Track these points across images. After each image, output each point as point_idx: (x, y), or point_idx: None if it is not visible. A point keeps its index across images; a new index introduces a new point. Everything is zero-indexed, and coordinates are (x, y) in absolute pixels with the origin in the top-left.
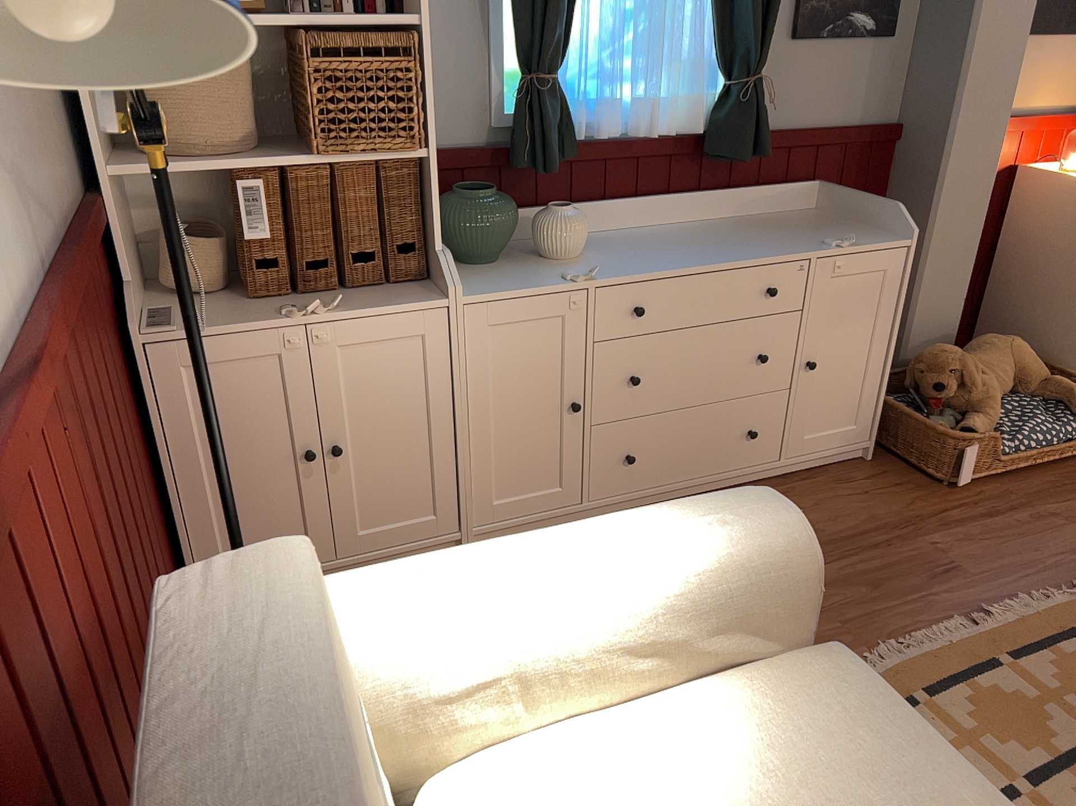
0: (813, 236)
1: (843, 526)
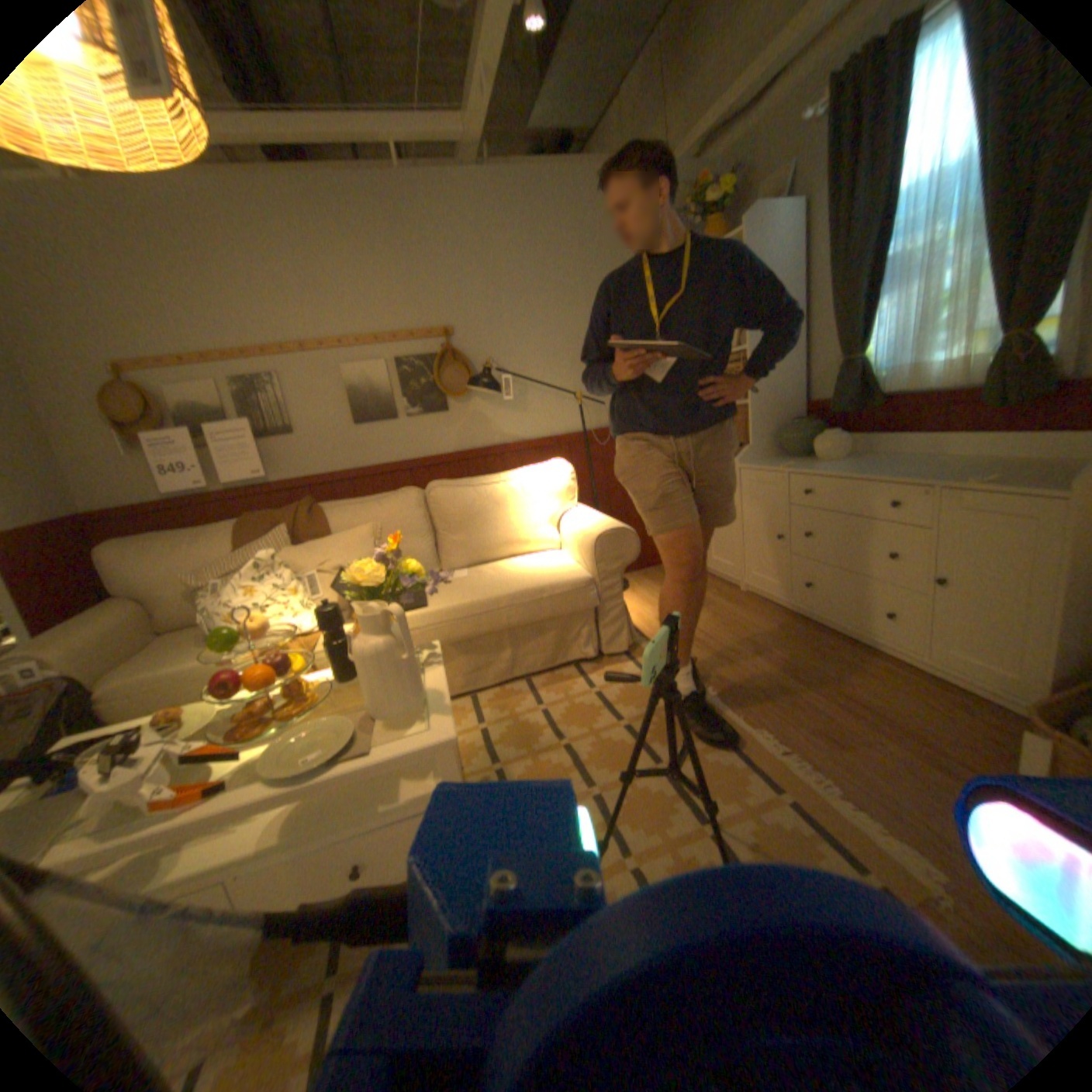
0: (1005, 475)
1: (872, 700)
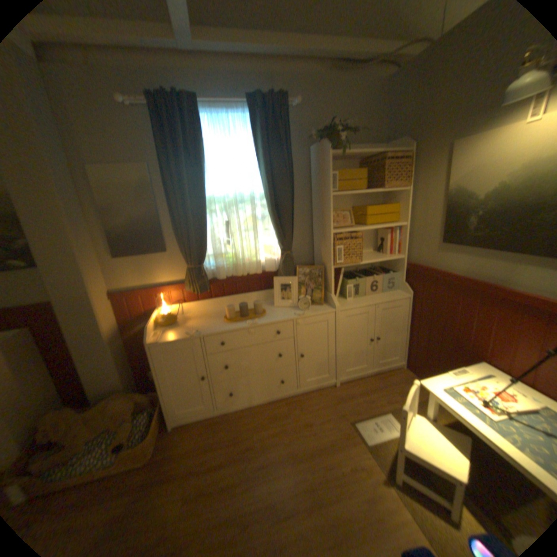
0: None
1: None
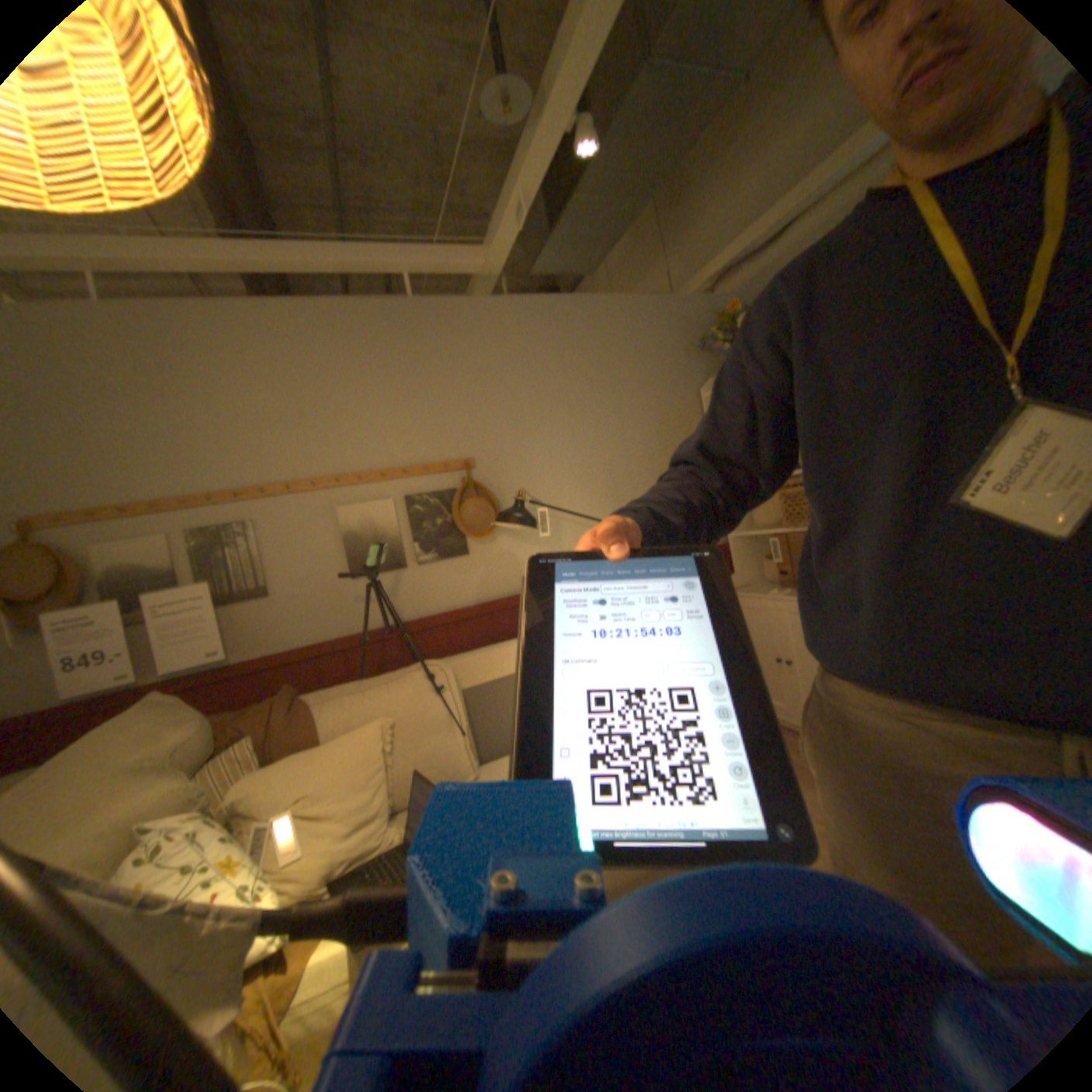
0: None
1: None
